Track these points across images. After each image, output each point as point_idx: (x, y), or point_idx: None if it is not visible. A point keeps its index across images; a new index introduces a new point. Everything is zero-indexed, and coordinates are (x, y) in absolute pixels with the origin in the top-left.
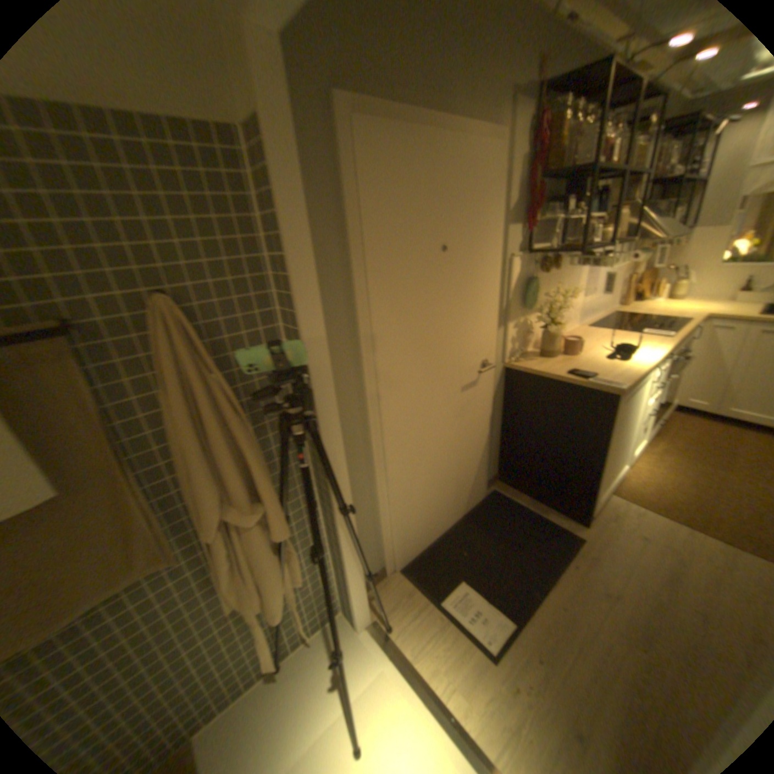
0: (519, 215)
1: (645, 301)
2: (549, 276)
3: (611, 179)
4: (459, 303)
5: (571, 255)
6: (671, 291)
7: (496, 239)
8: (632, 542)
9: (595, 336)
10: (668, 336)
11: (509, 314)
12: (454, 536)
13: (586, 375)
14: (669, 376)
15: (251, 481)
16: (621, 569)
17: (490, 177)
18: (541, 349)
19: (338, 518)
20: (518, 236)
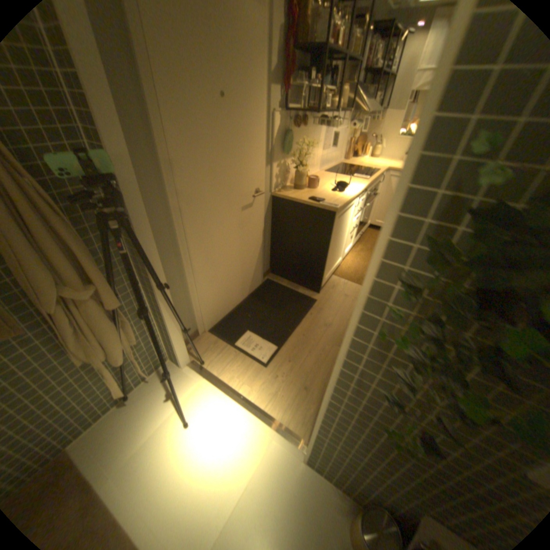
0: (277, 77)
1: (358, 157)
2: (299, 131)
3: (340, 61)
4: (236, 142)
5: (313, 117)
6: (372, 152)
7: (260, 94)
8: (339, 297)
9: (327, 177)
10: (365, 179)
11: (272, 156)
12: (241, 307)
13: (318, 200)
14: (364, 204)
15: (78, 266)
16: (332, 311)
17: (254, 38)
18: (294, 184)
19: (156, 295)
20: (277, 95)
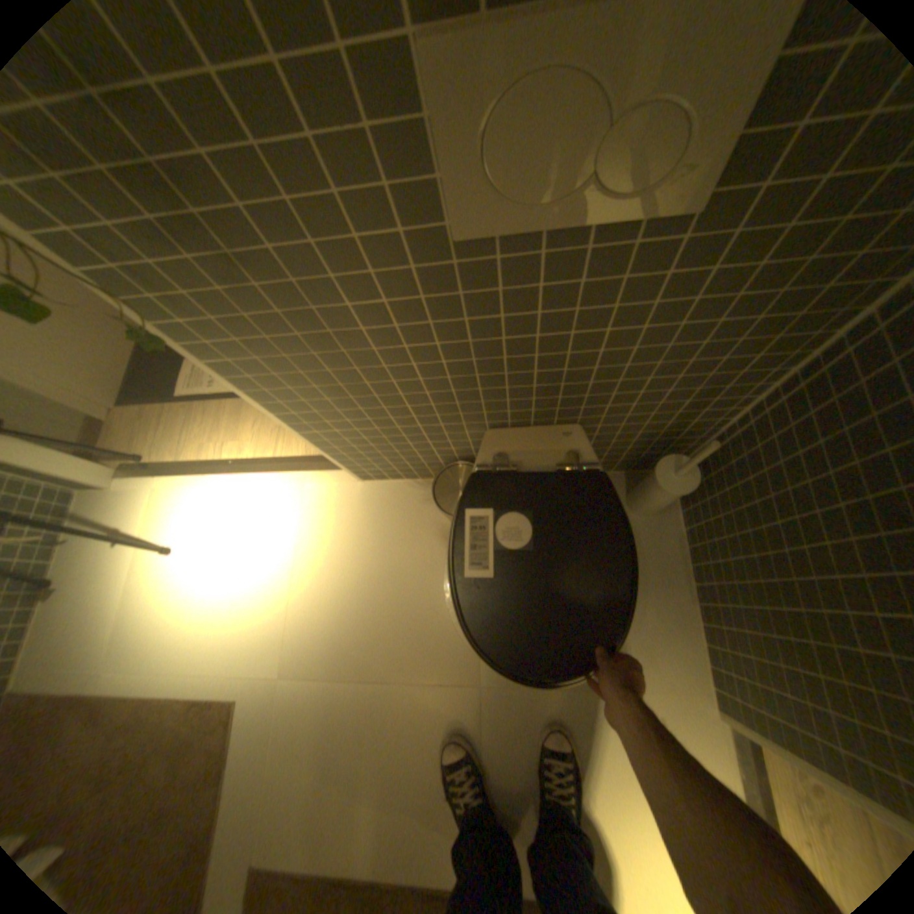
0: None
1: None
2: None
3: None
4: None
5: None
6: None
7: None
8: None
9: None
10: None
11: None
12: None
13: None
14: None
15: None
16: None
17: None
18: None
19: None
20: None
